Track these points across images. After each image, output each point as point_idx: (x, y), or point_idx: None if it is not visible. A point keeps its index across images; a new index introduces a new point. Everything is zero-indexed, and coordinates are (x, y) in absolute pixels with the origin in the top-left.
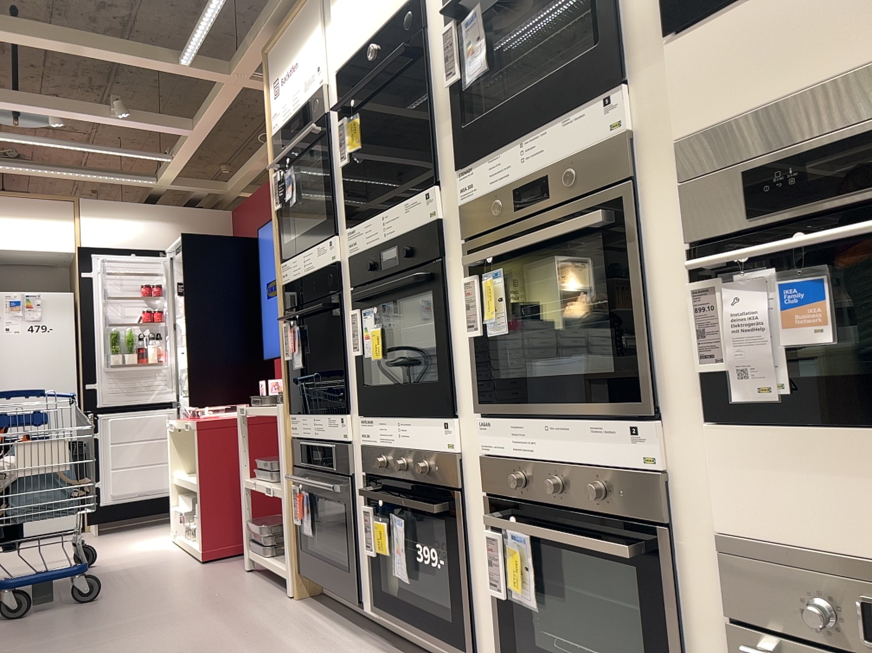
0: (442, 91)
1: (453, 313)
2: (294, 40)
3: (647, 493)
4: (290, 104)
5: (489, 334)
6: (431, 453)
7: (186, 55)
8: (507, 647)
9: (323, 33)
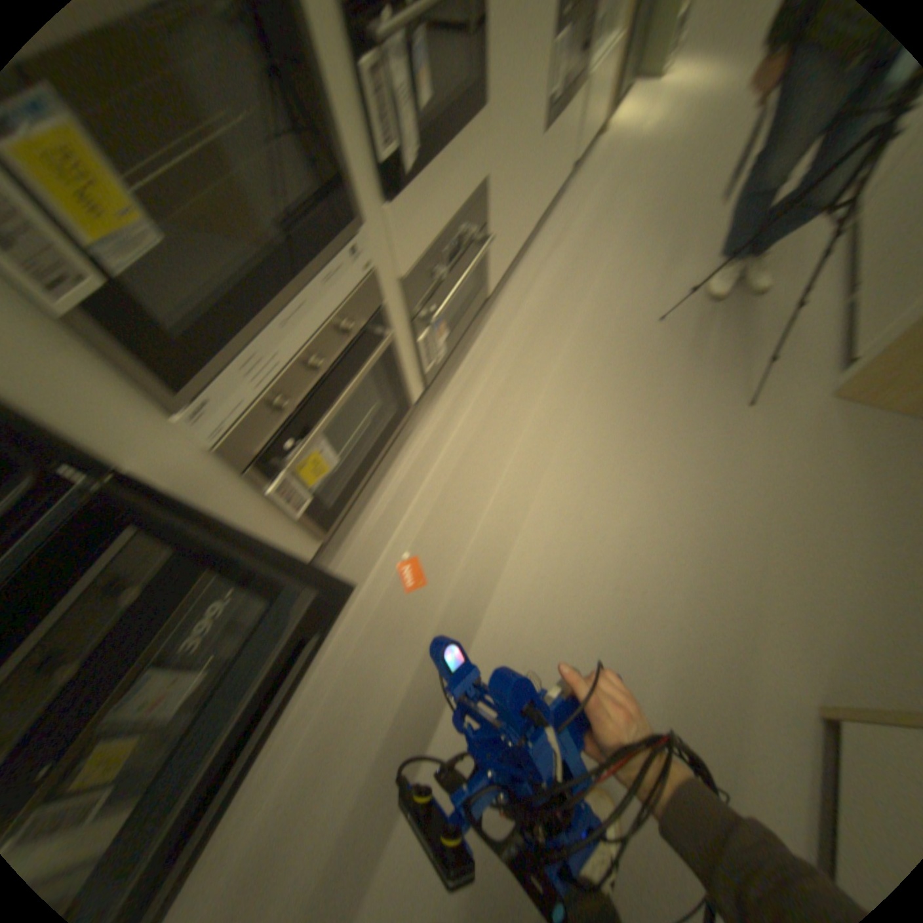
0: None
1: None
2: None
3: (370, 292)
4: None
5: (118, 265)
6: (119, 556)
7: None
8: (318, 520)
9: None
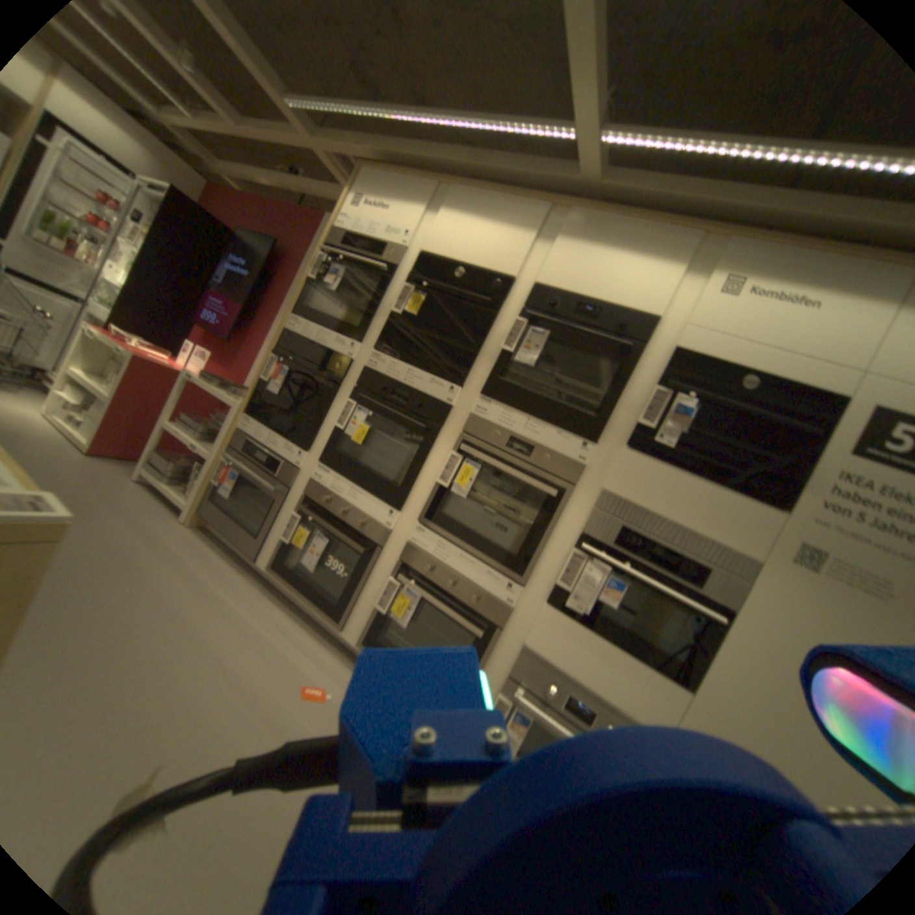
0: (494, 344)
1: (430, 459)
2: (395, 190)
3: (499, 612)
4: (365, 227)
5: (451, 490)
6: (372, 518)
7: (294, 104)
8: (371, 634)
9: (423, 215)
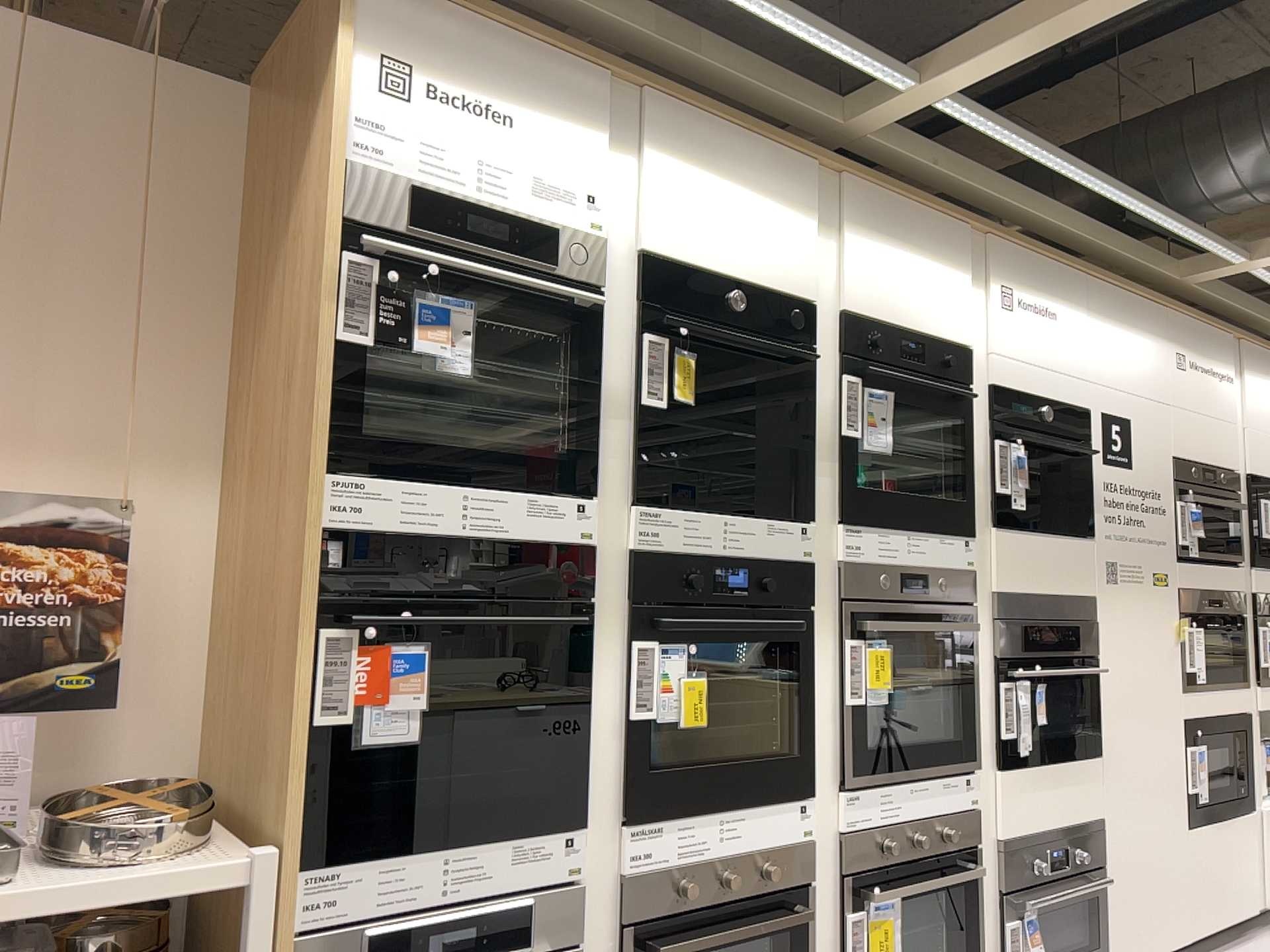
0: (826, 428)
1: (814, 672)
2: (513, 71)
3: (969, 824)
4: (470, 170)
5: (868, 702)
6: (779, 846)
7: None
8: None
9: (610, 153)
